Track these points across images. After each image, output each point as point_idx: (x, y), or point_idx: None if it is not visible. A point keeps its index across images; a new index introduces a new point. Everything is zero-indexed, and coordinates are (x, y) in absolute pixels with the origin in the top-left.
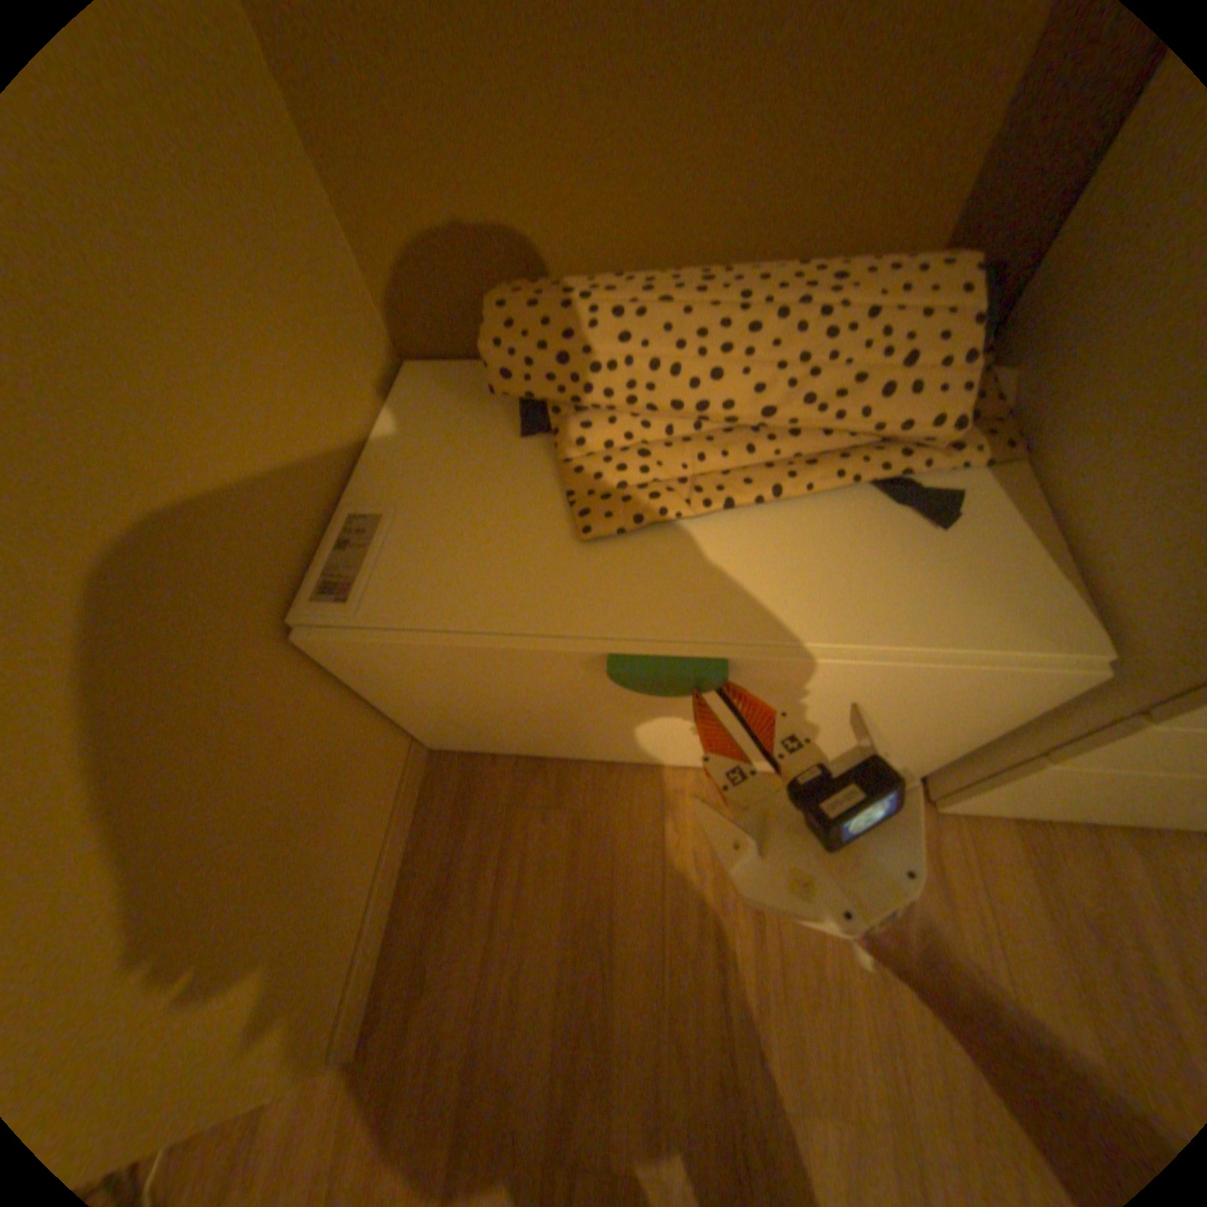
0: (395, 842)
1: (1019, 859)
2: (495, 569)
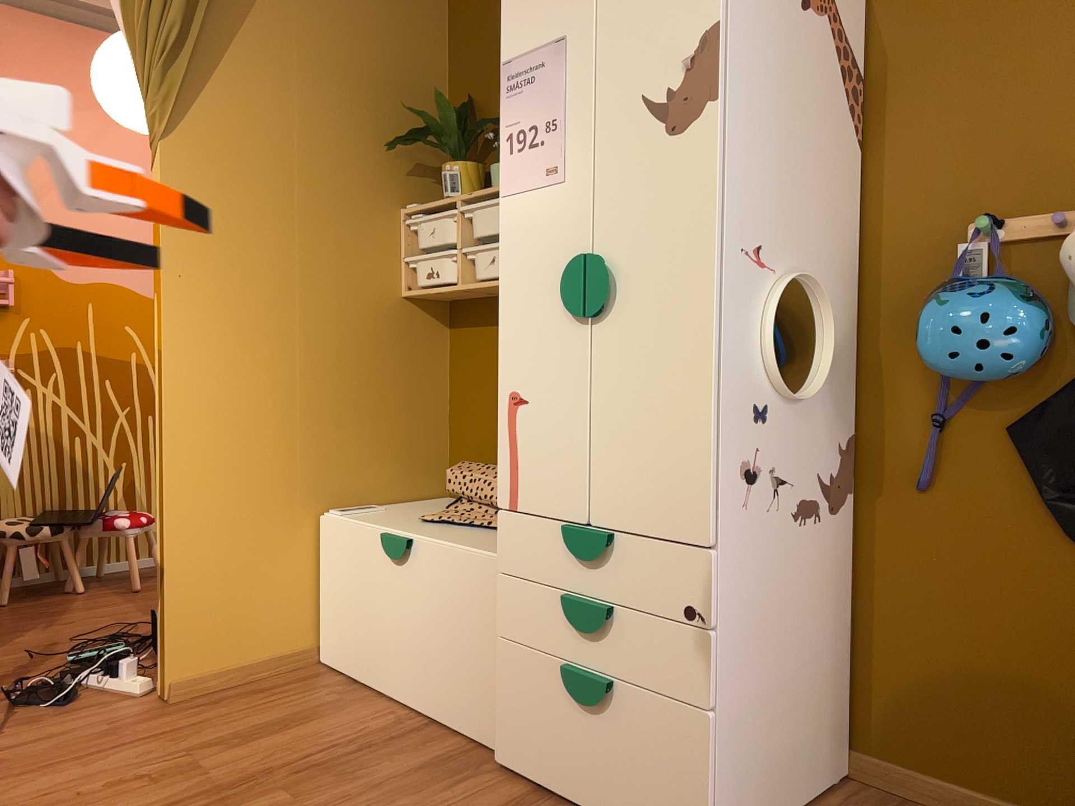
0: (267, 667)
1: (509, 799)
2: (386, 519)
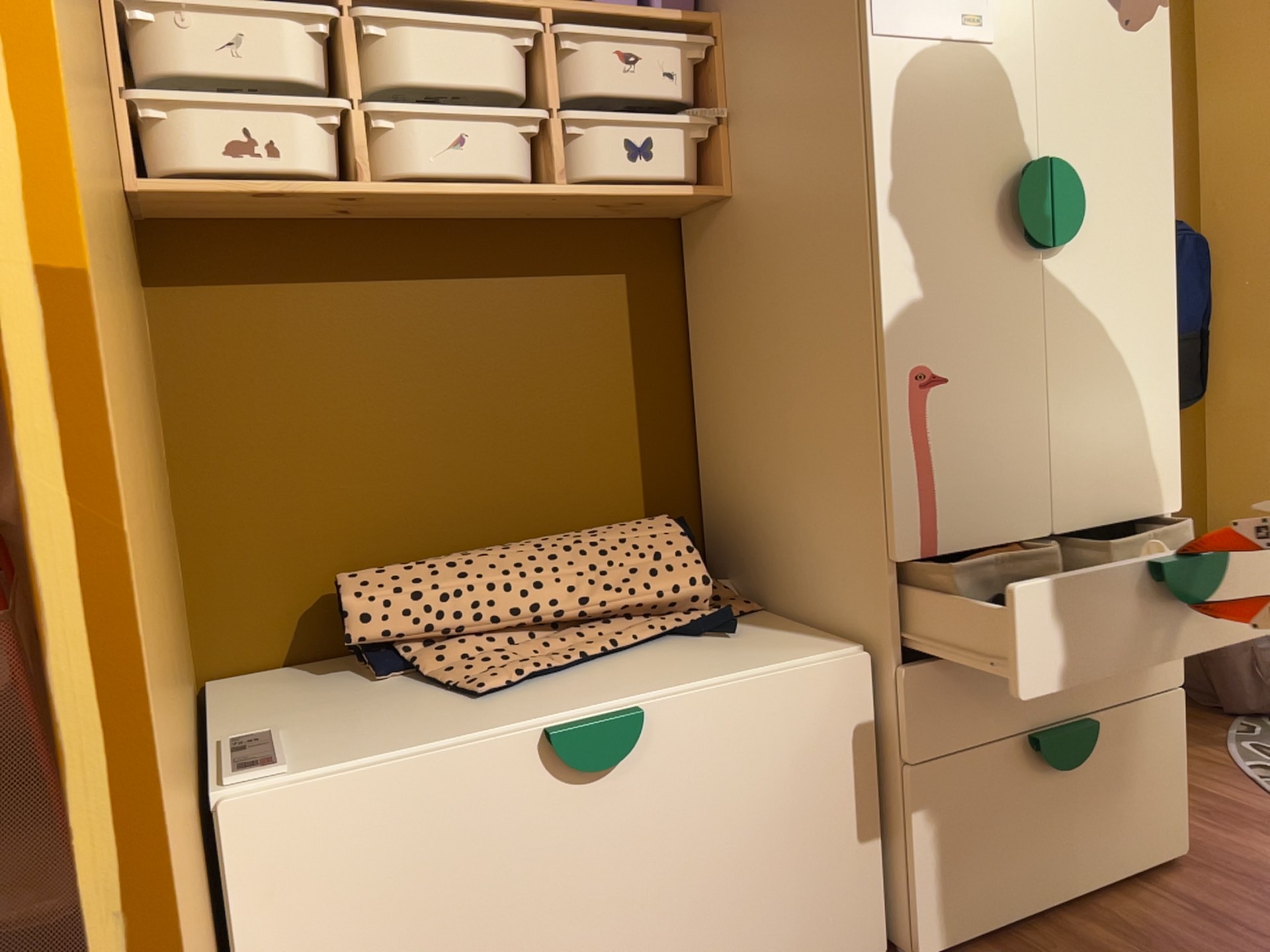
0: None
1: None
2: (413, 728)
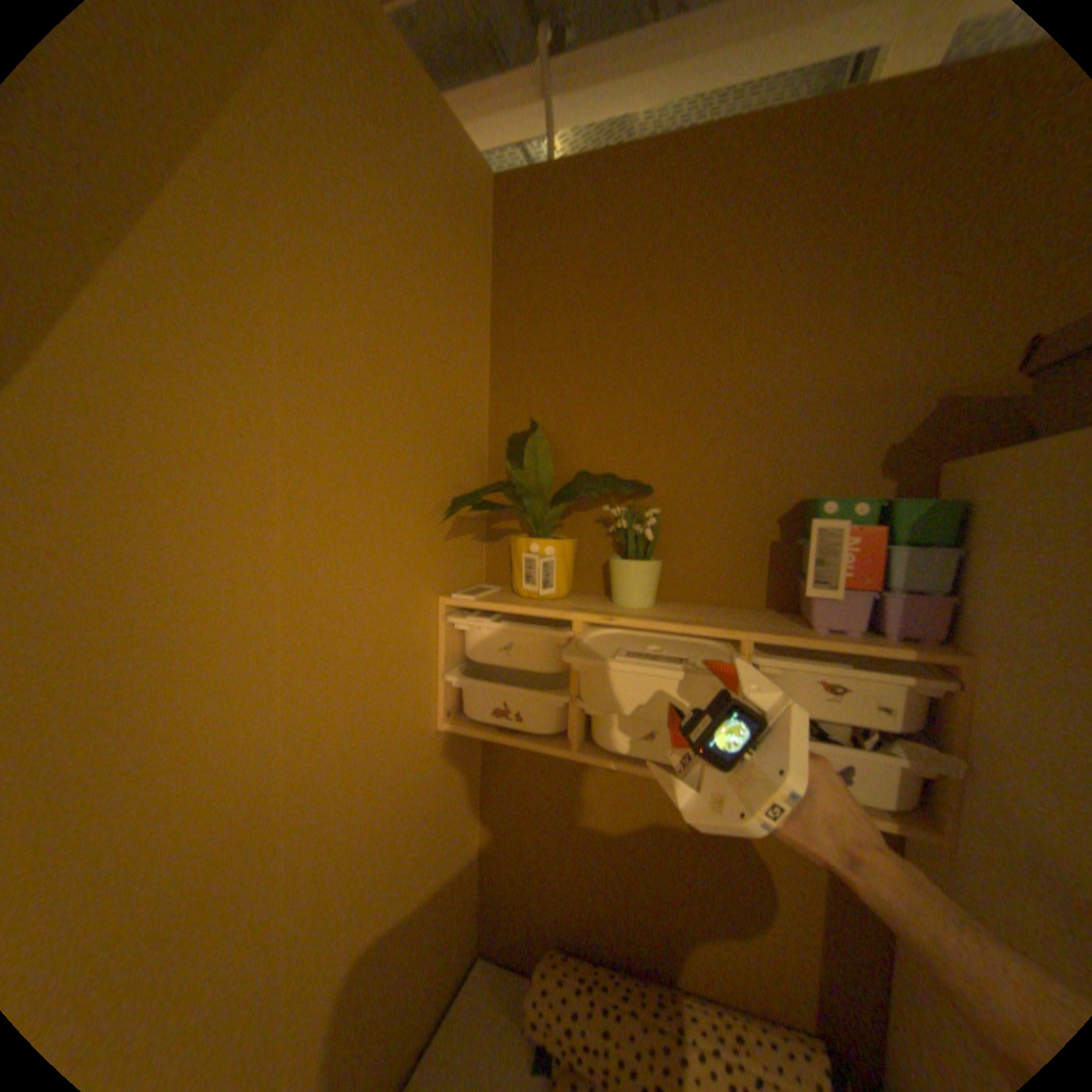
0: None
1: None
2: None
